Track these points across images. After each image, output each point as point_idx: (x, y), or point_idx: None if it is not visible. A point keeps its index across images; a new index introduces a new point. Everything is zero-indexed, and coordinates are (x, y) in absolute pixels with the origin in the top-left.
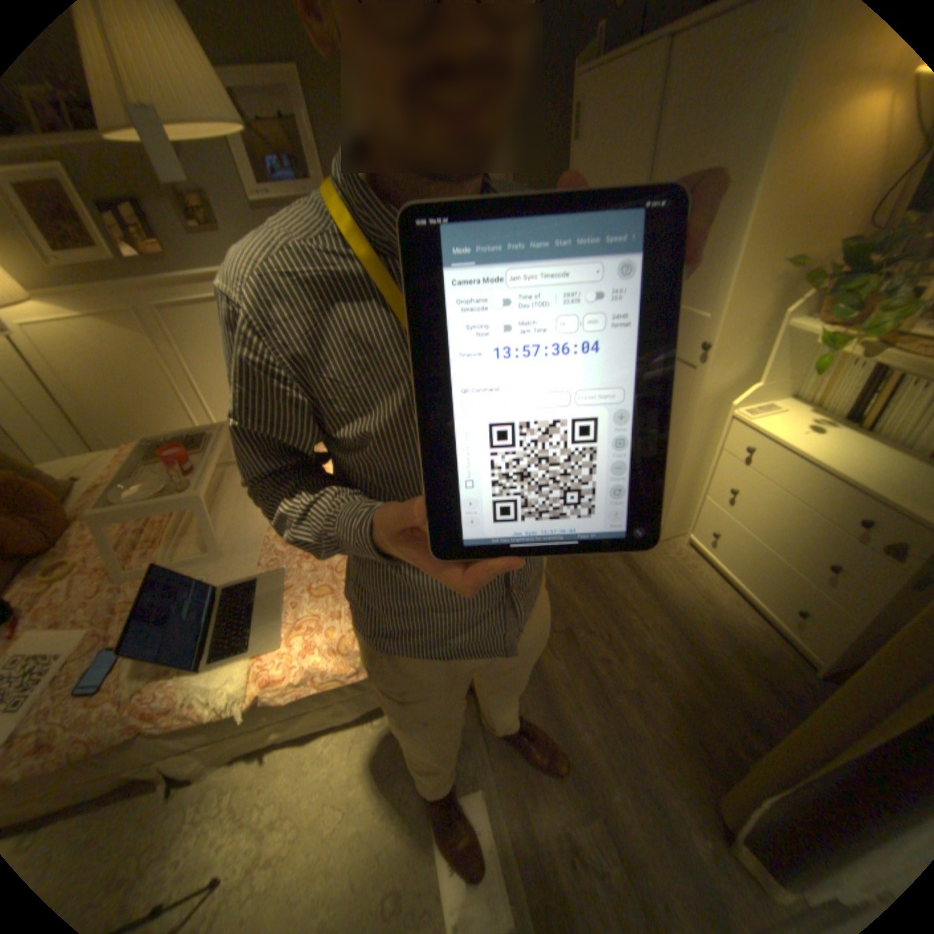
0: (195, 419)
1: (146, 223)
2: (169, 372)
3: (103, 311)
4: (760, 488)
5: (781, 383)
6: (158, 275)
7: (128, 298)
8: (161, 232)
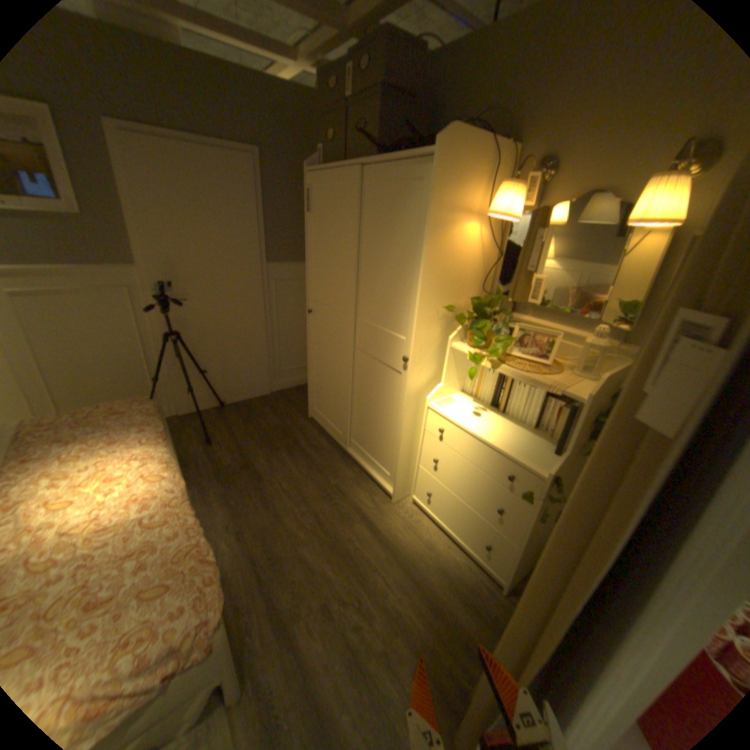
0: None
1: None
2: None
3: None
4: (451, 457)
5: (453, 382)
6: None
7: None
8: None
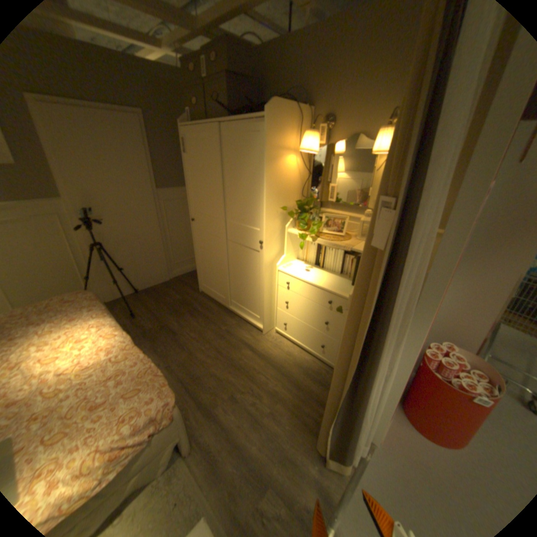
0: None
1: None
2: None
3: None
4: (295, 298)
5: (291, 254)
6: None
7: None
8: None
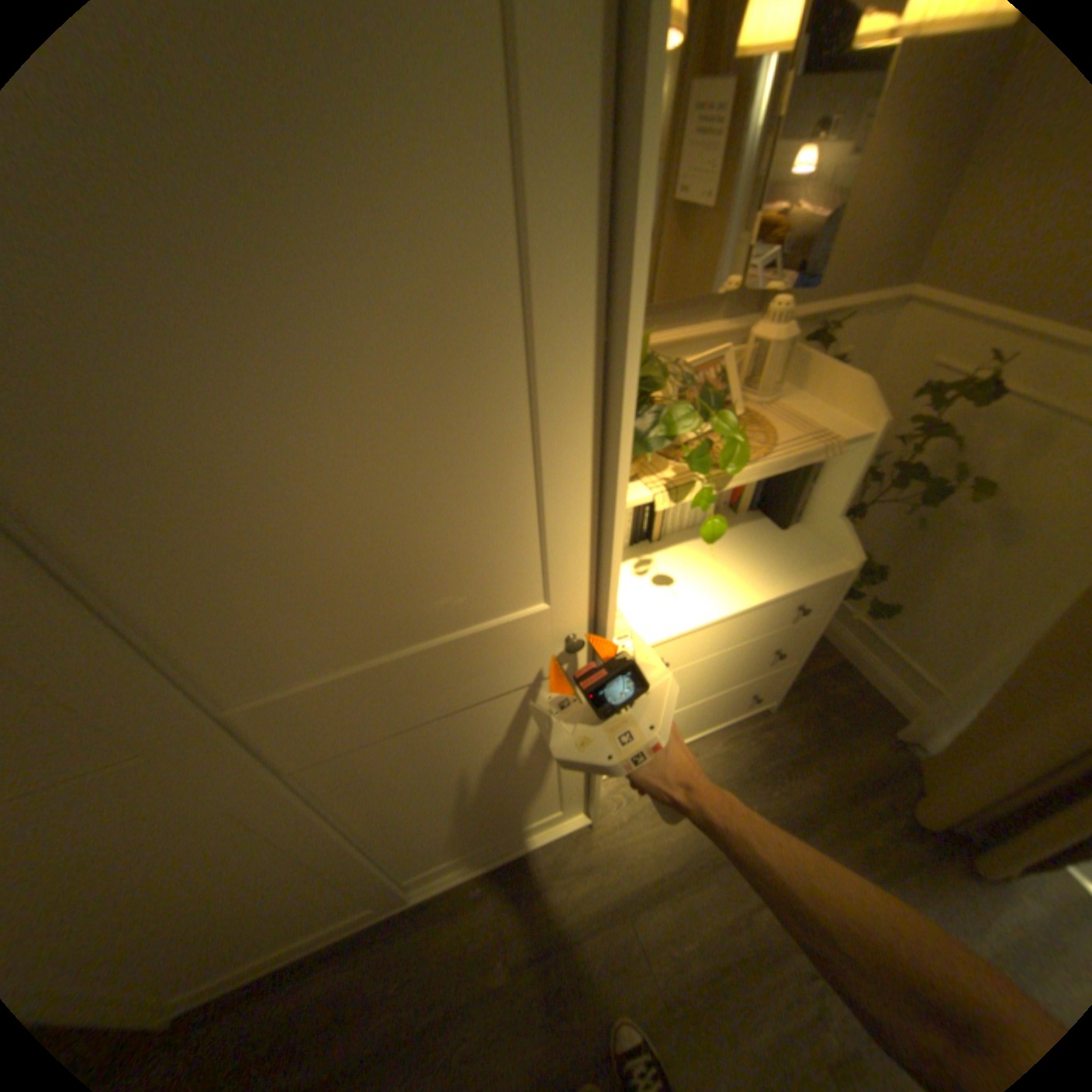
0: None
1: None
2: None
3: None
4: (681, 678)
5: None
6: None
7: None
8: None
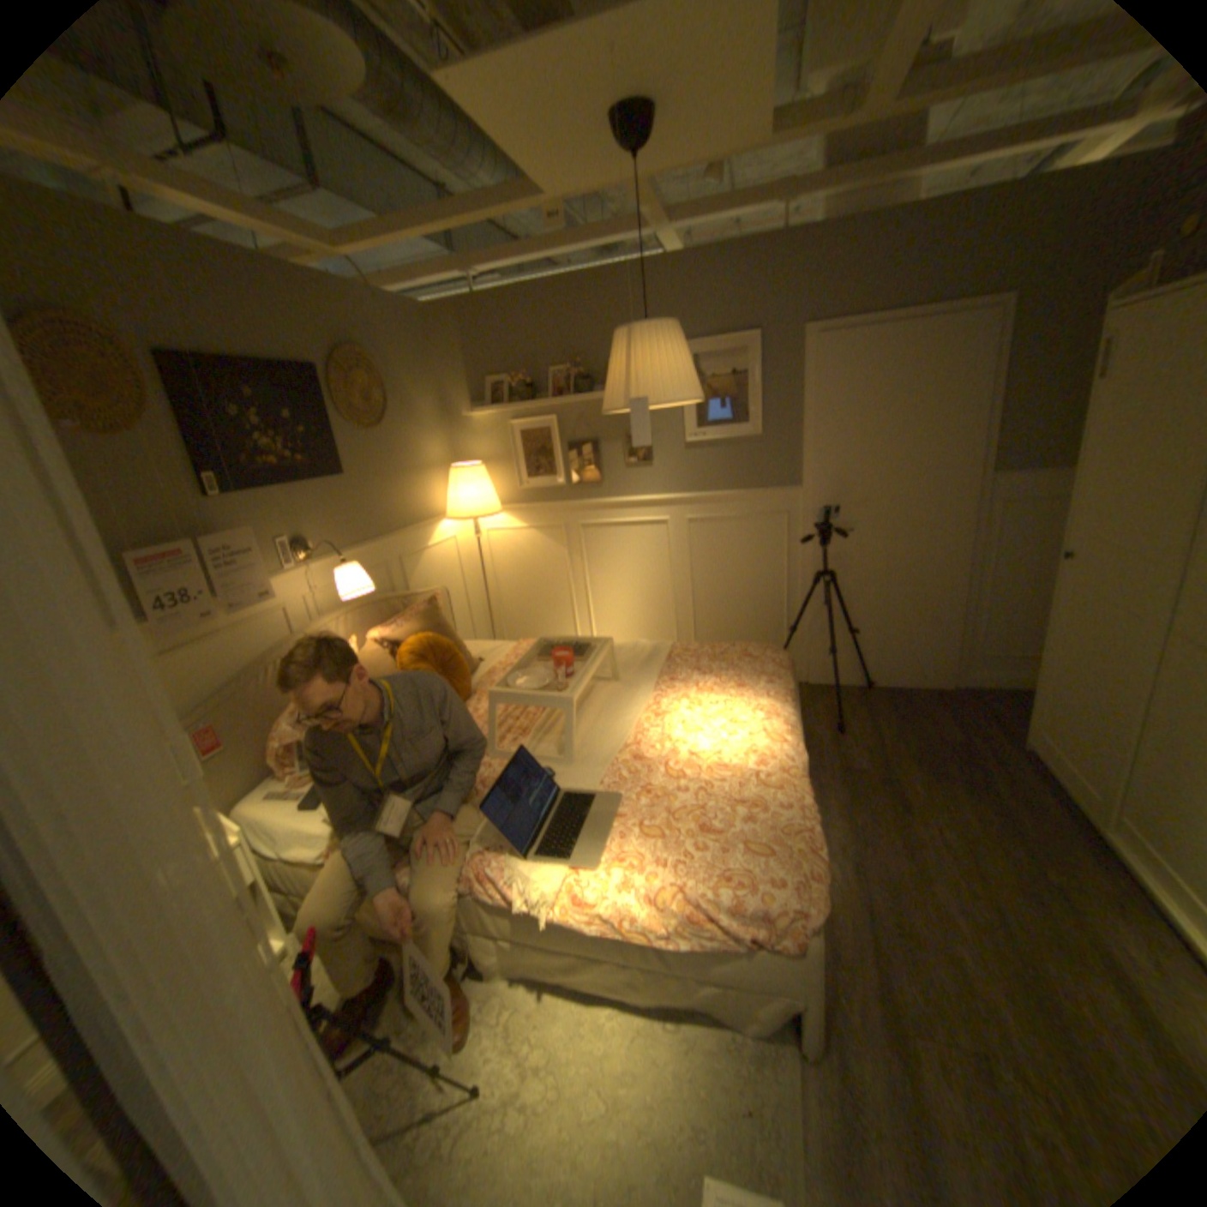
0: (580, 630)
1: (598, 459)
2: (573, 583)
3: (544, 526)
4: None
5: None
6: (593, 500)
7: (565, 517)
8: (607, 466)
